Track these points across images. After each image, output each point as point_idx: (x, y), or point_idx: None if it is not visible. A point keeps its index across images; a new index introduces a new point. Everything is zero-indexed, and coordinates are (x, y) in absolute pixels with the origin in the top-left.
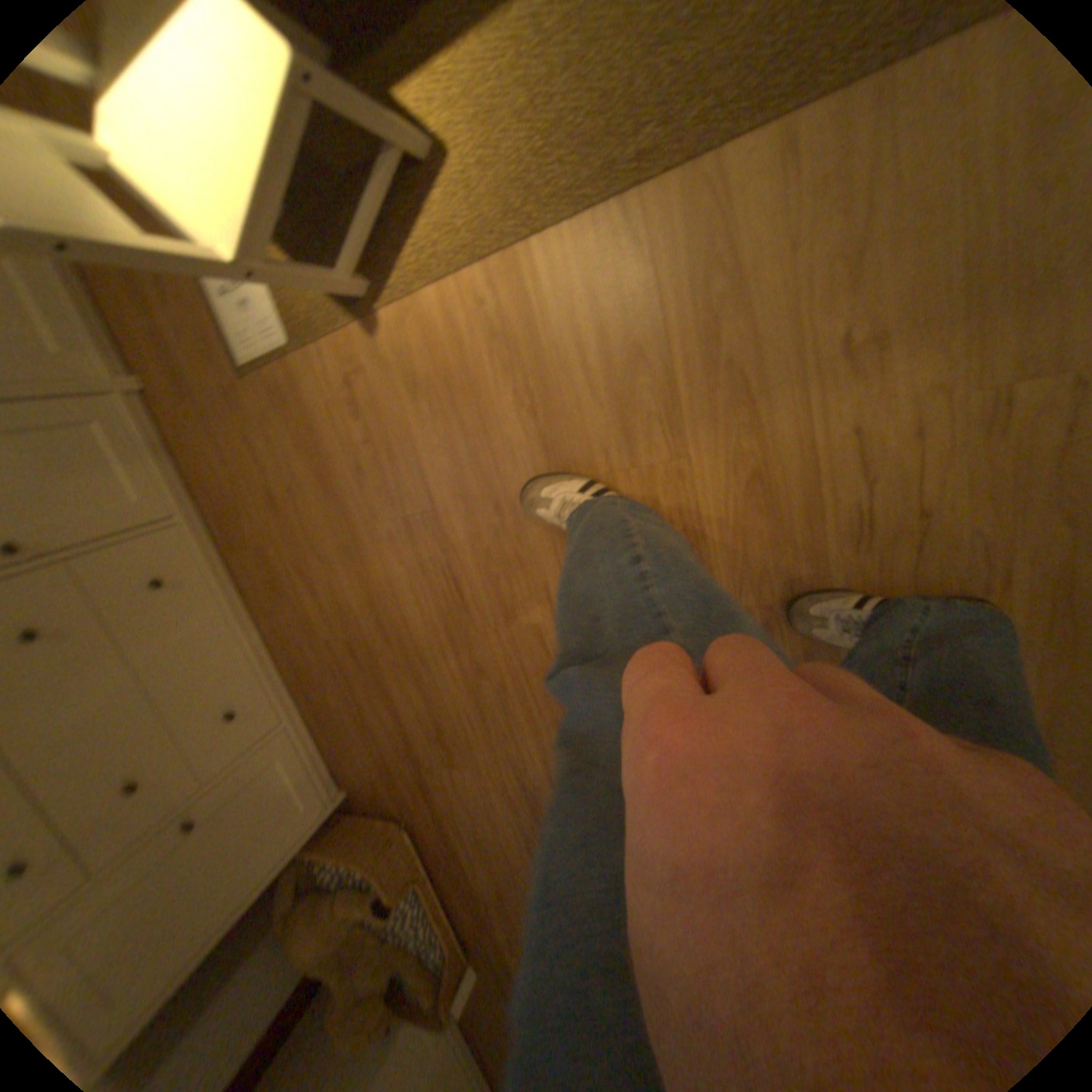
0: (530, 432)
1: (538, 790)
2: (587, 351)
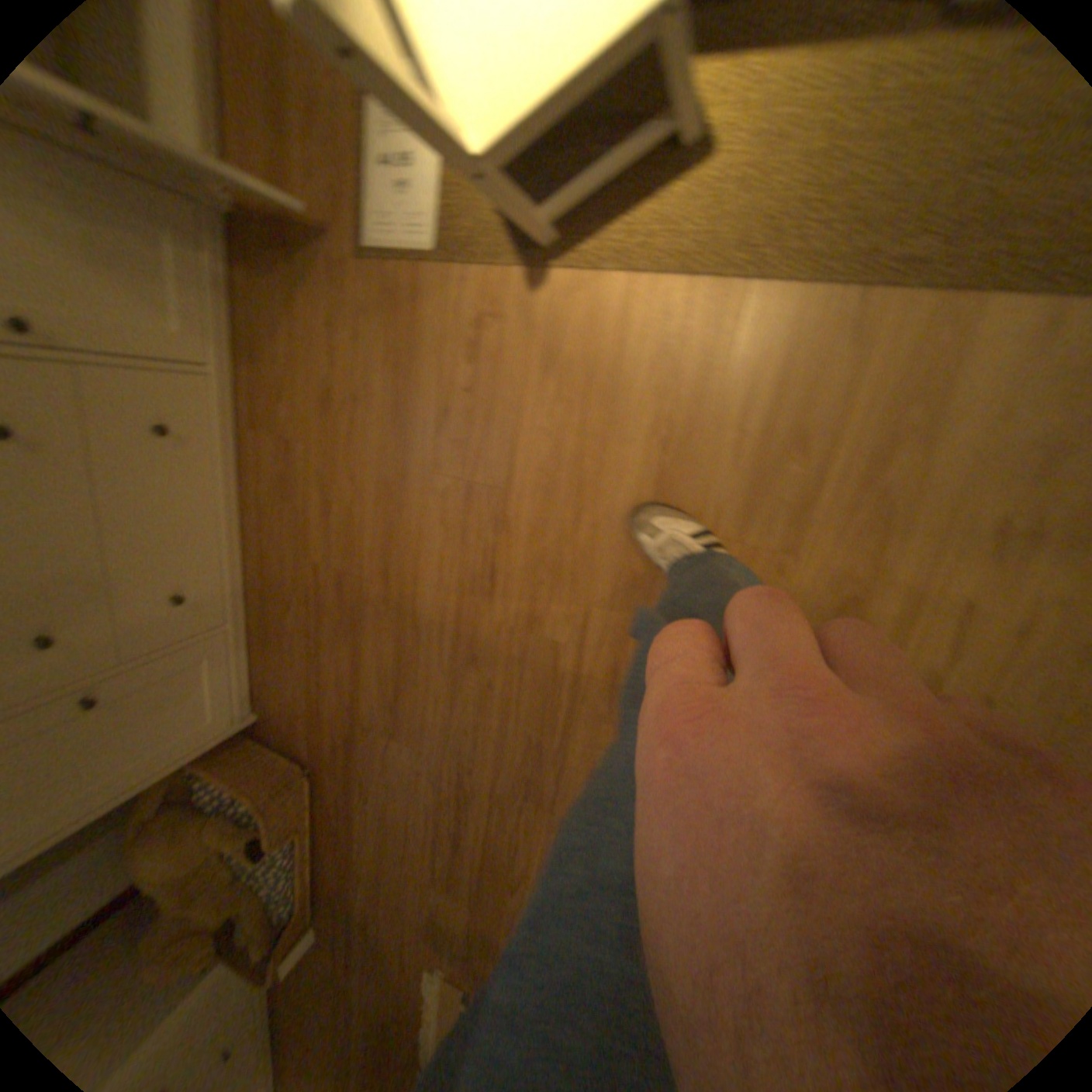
0: (648, 464)
1: (474, 796)
2: (749, 416)
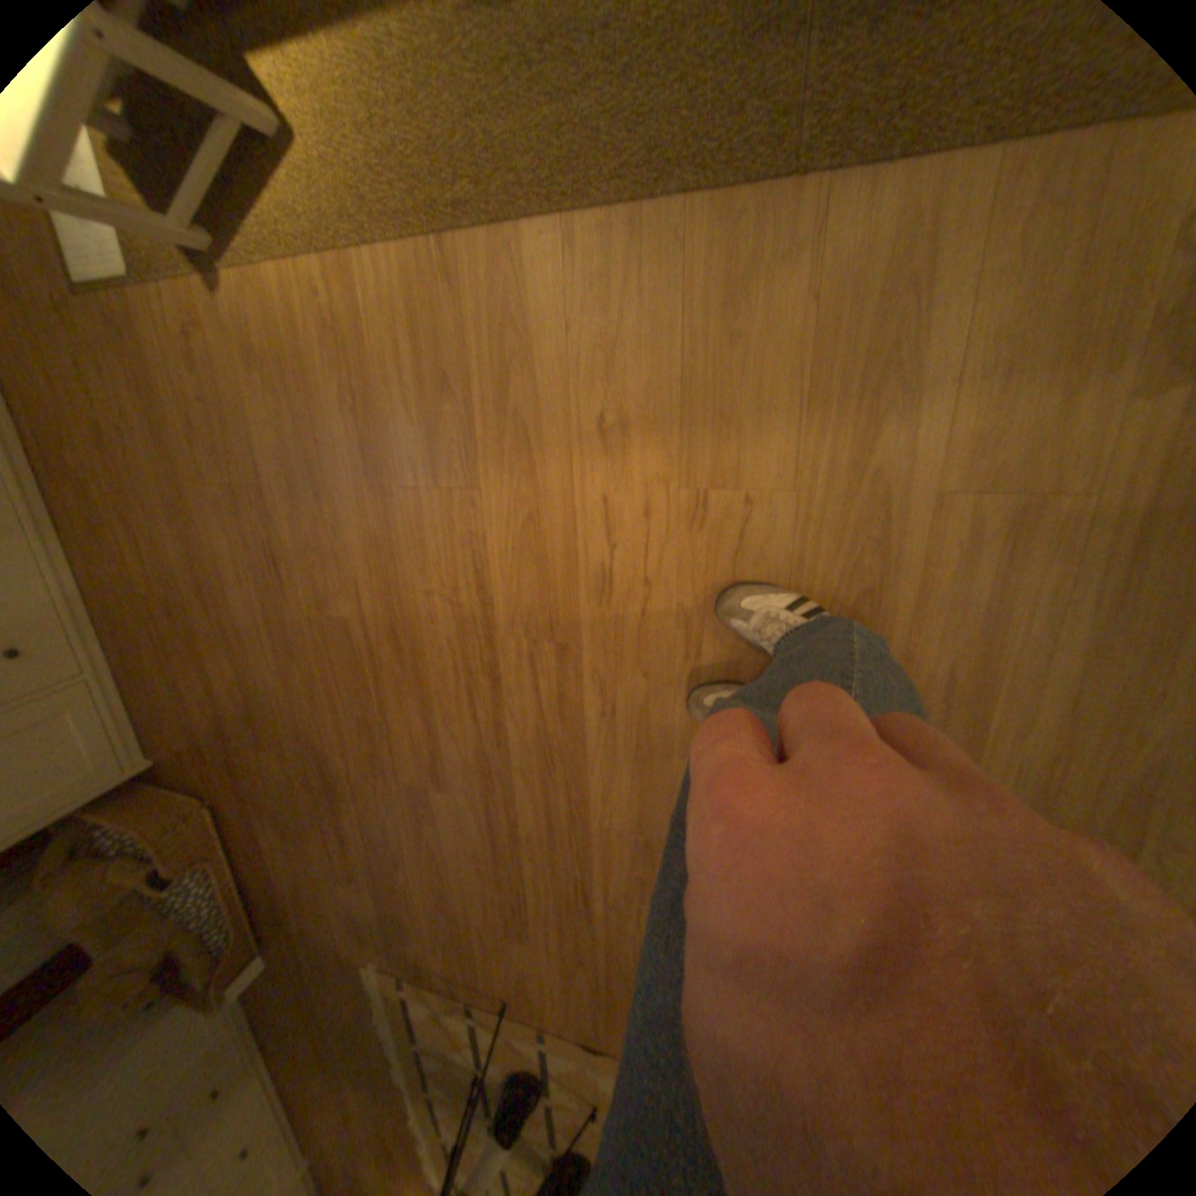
0: (348, 432)
1: (334, 785)
2: (401, 370)
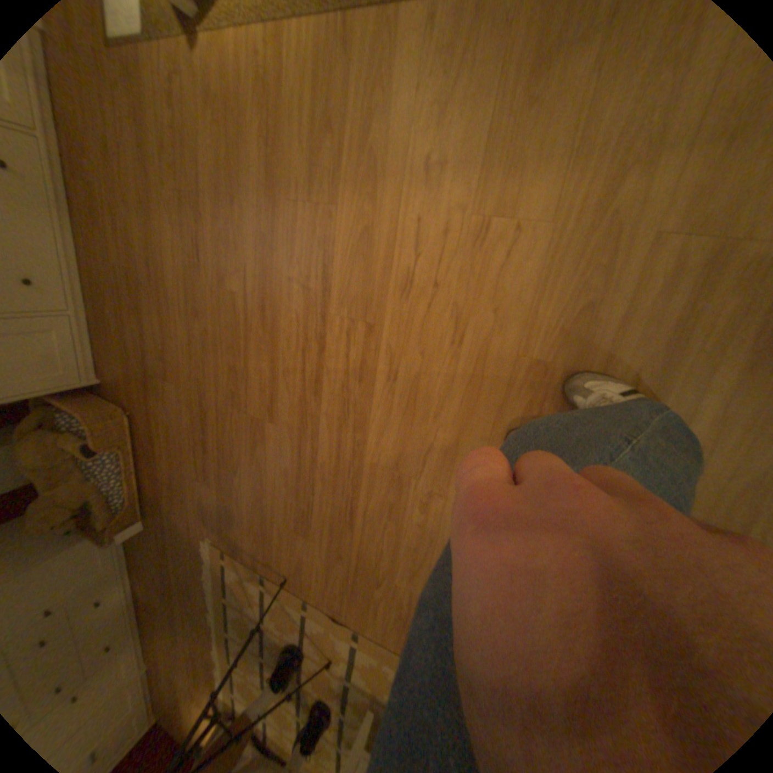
0: (259, 157)
1: (206, 411)
2: (301, 113)
